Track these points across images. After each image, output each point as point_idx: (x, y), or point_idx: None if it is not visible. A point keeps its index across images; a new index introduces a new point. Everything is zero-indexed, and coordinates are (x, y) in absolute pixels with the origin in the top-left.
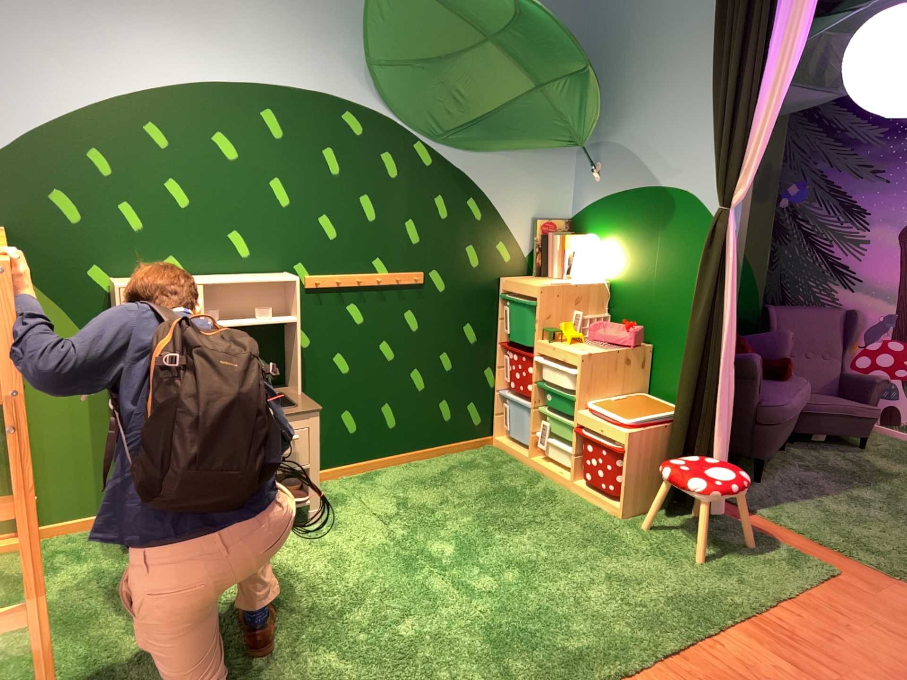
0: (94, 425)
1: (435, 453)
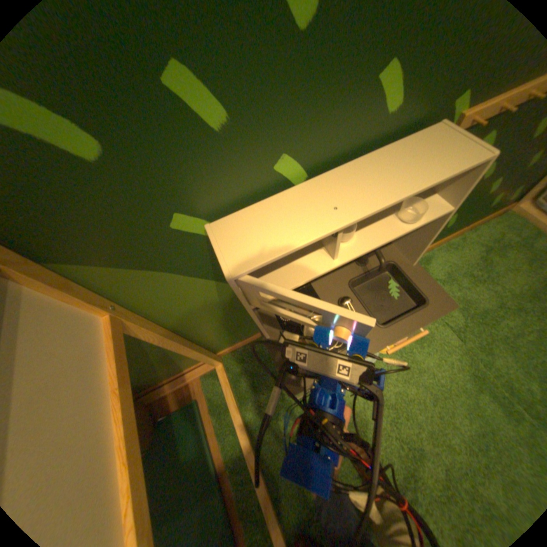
0: (229, 317)
1: (468, 231)
